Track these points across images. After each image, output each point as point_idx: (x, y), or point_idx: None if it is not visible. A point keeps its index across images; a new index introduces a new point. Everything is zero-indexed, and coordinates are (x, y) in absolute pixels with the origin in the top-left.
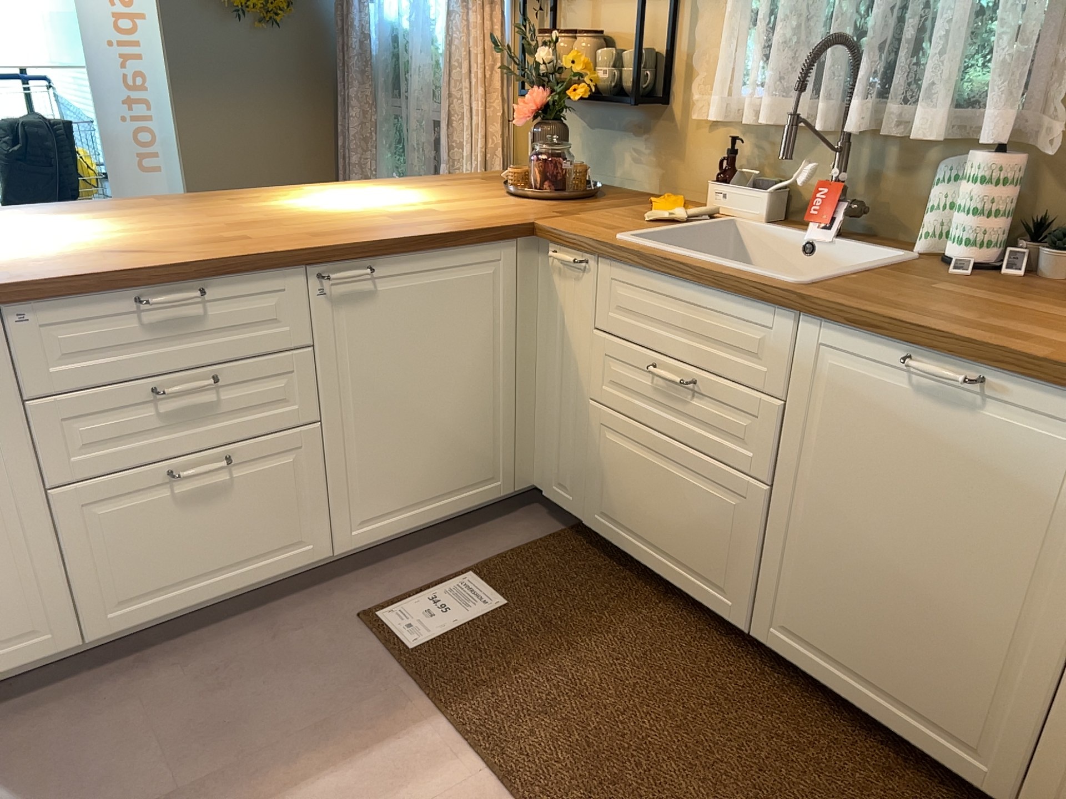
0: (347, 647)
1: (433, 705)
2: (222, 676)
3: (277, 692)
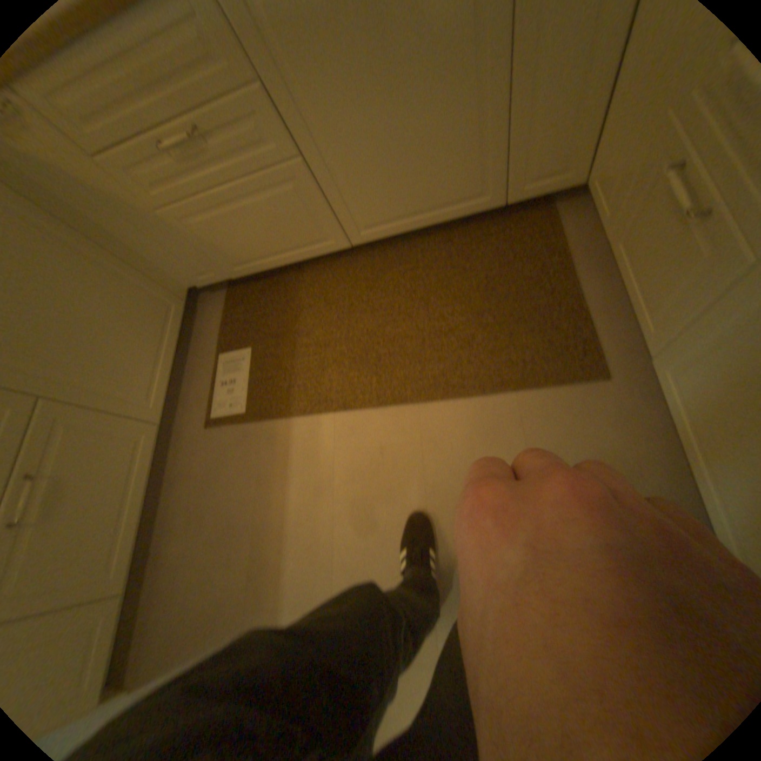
0: (223, 445)
1: (285, 420)
2: (195, 519)
3: (225, 495)
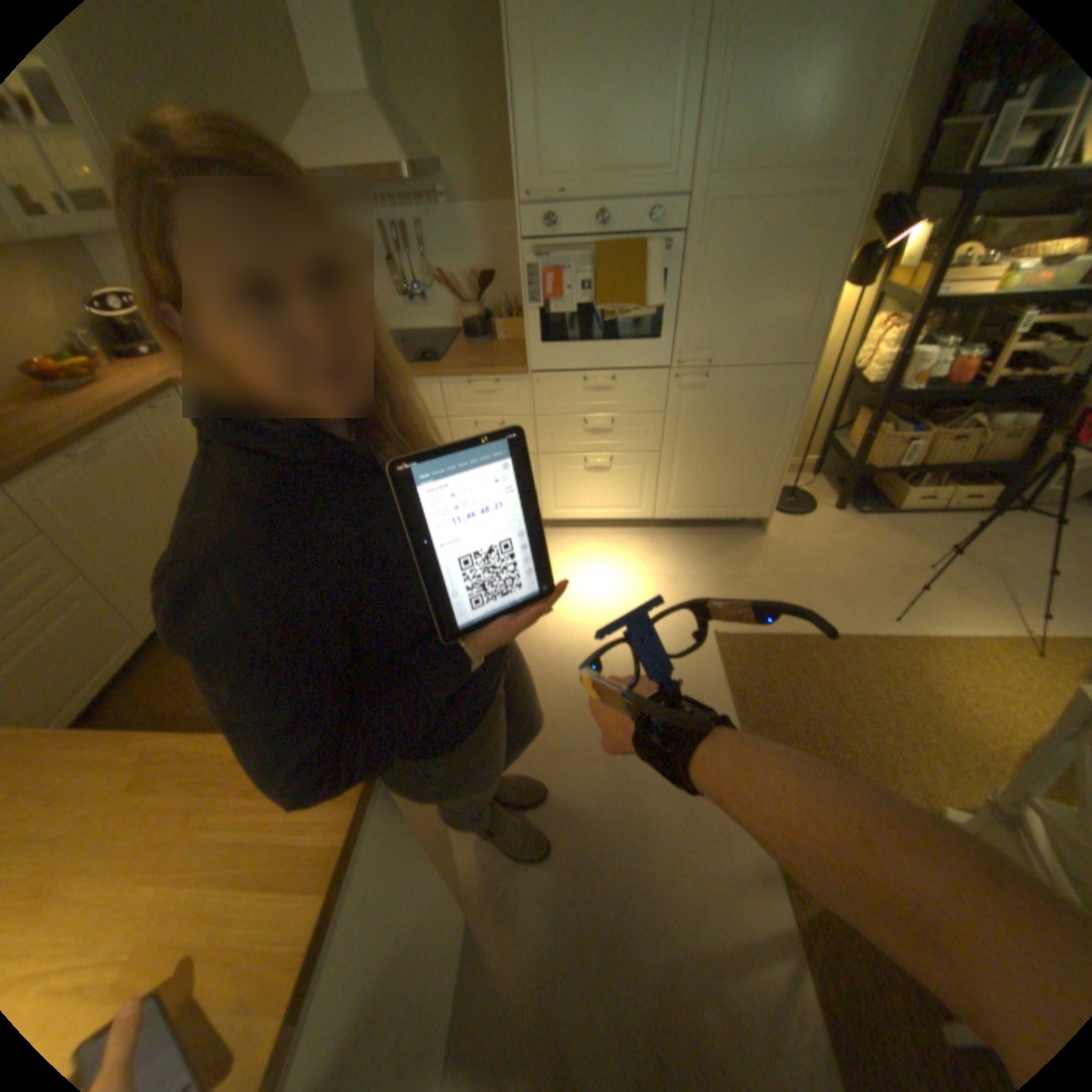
0: None
1: None
2: None
3: None
